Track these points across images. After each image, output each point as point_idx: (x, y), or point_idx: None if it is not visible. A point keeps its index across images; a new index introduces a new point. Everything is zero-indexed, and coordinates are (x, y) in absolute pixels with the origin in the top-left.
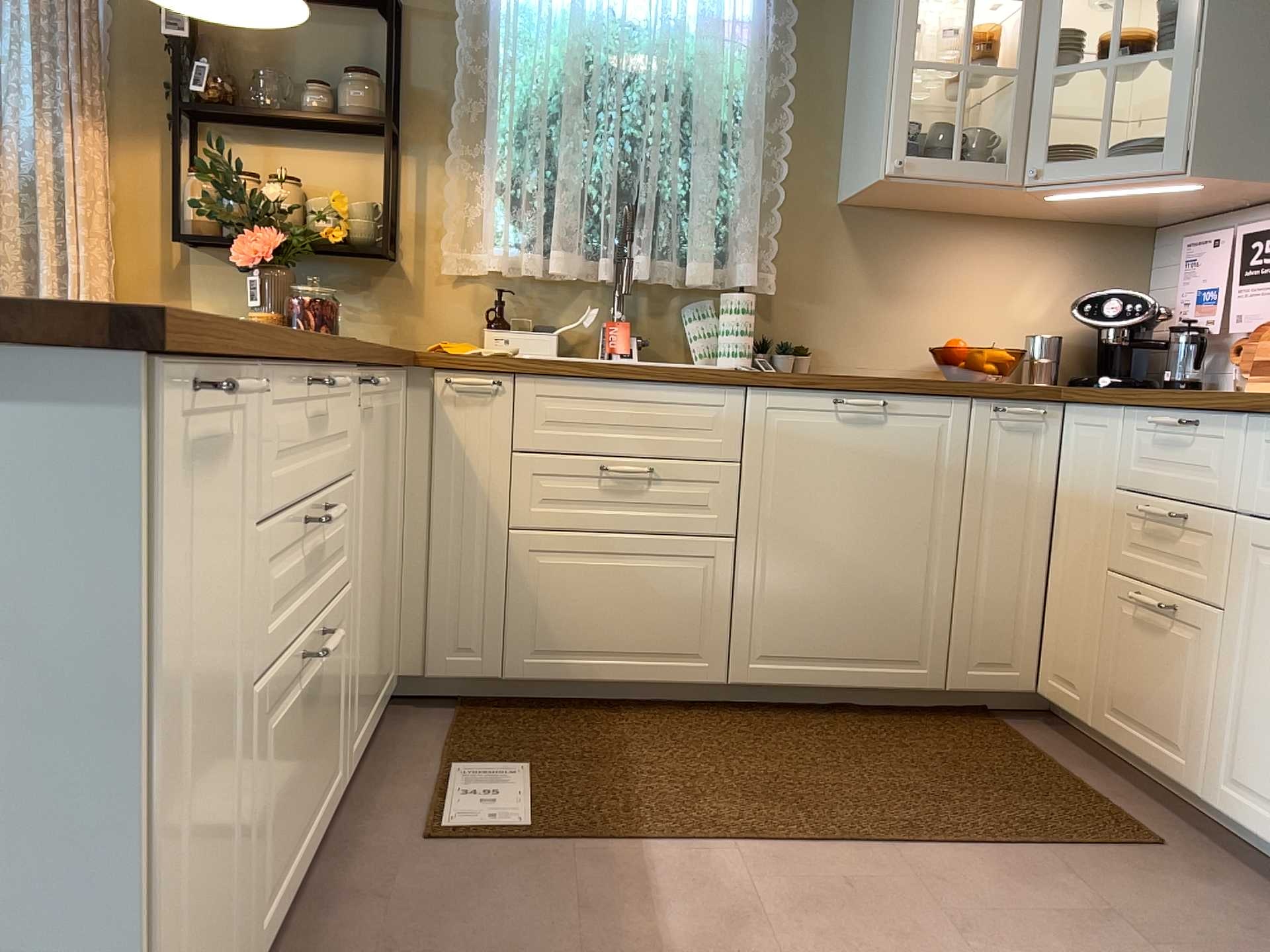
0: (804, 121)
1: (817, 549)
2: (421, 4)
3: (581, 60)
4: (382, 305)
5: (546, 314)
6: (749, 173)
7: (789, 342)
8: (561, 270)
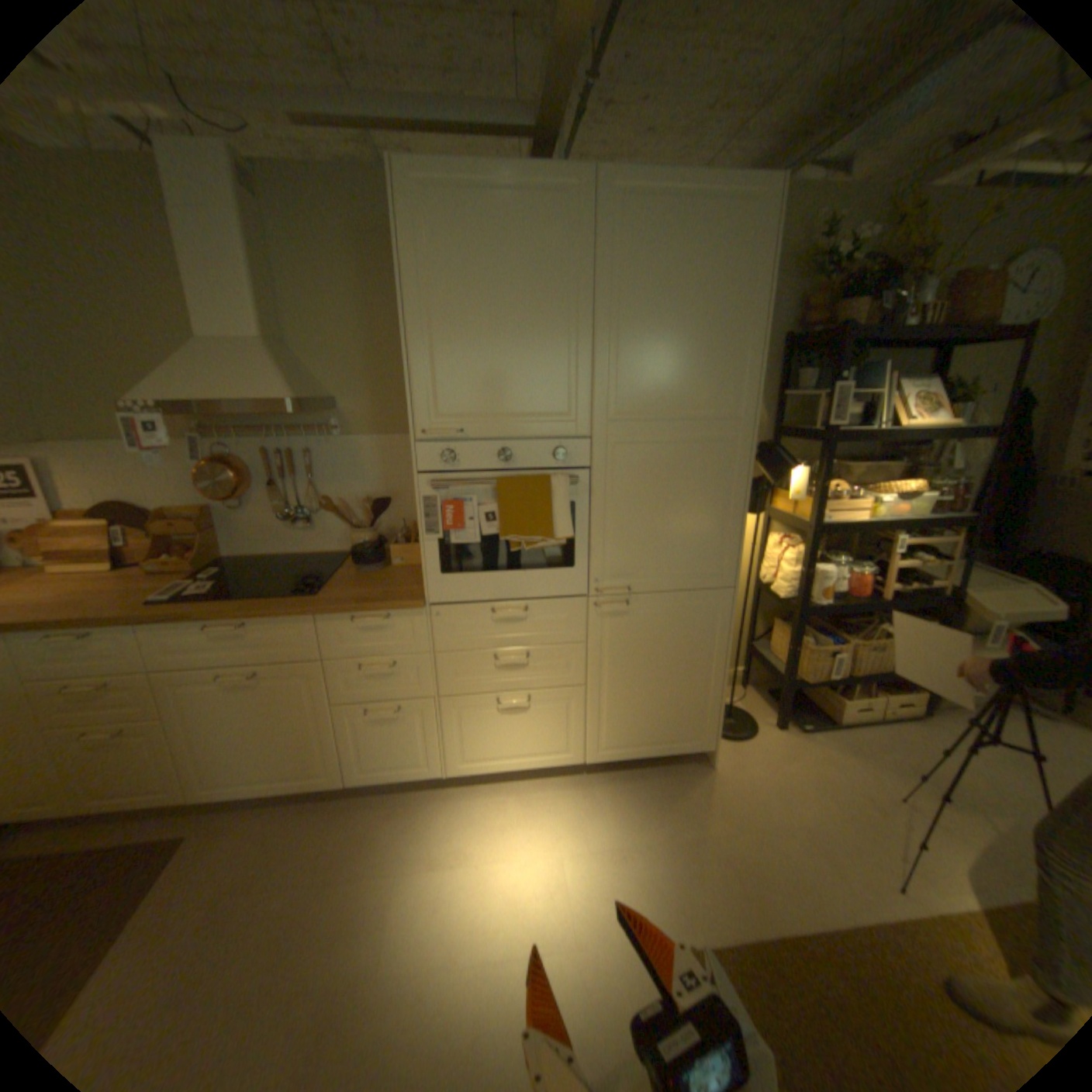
0: None
1: None
2: None
3: None
4: None
5: None
6: None
7: None
8: None
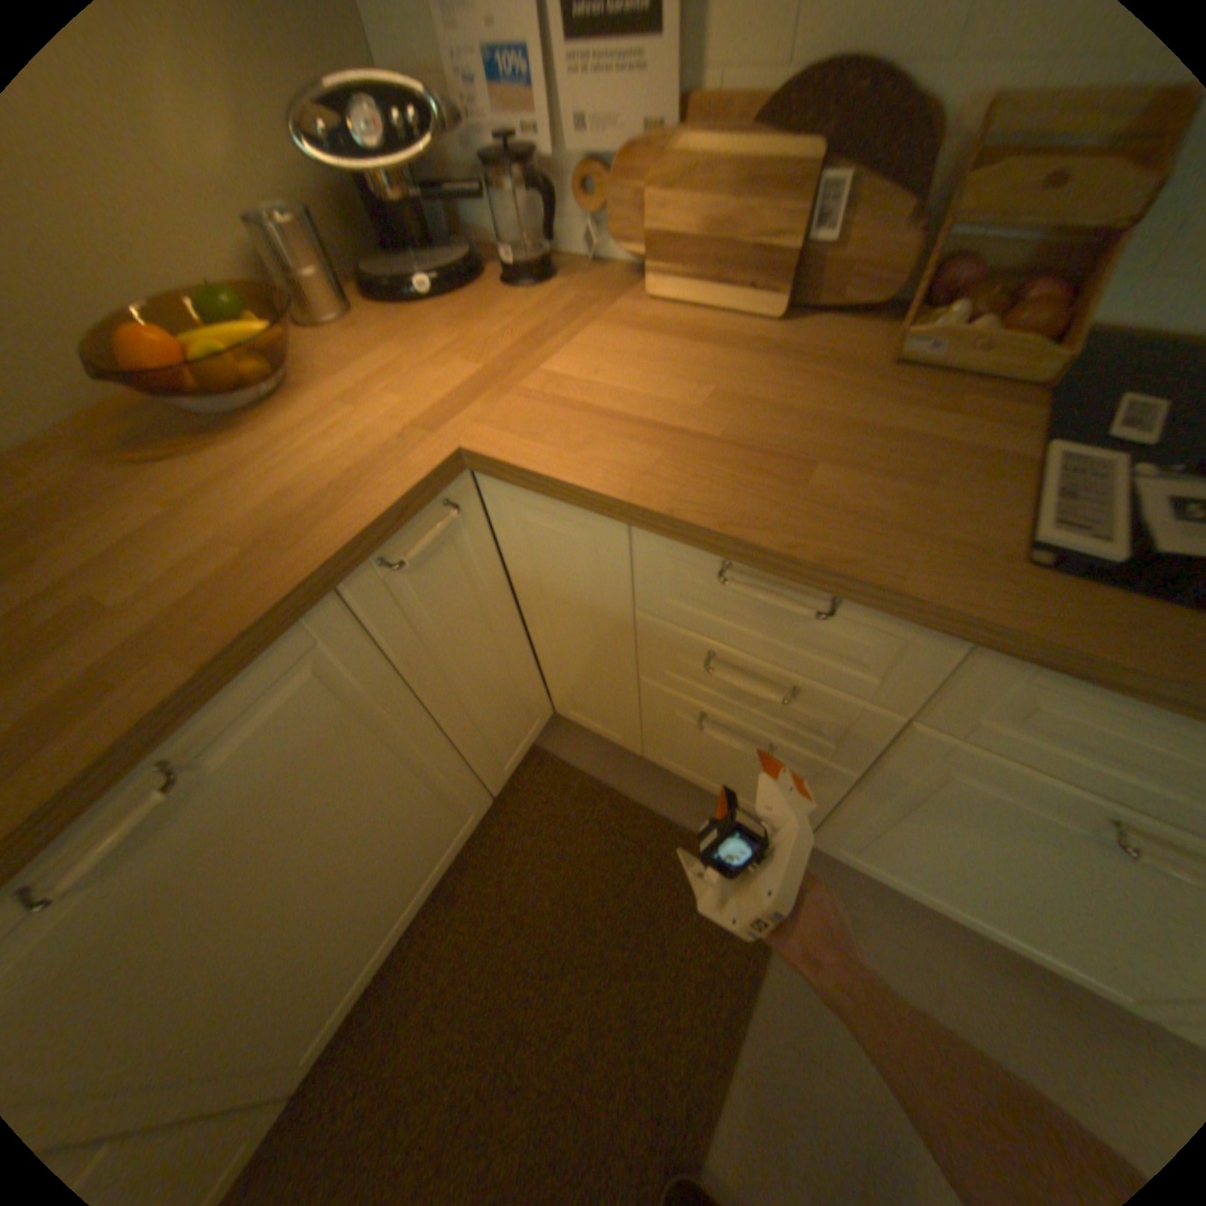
0: None
1: (268, 959)
2: None
3: None
4: None
5: None
6: None
7: None
8: None
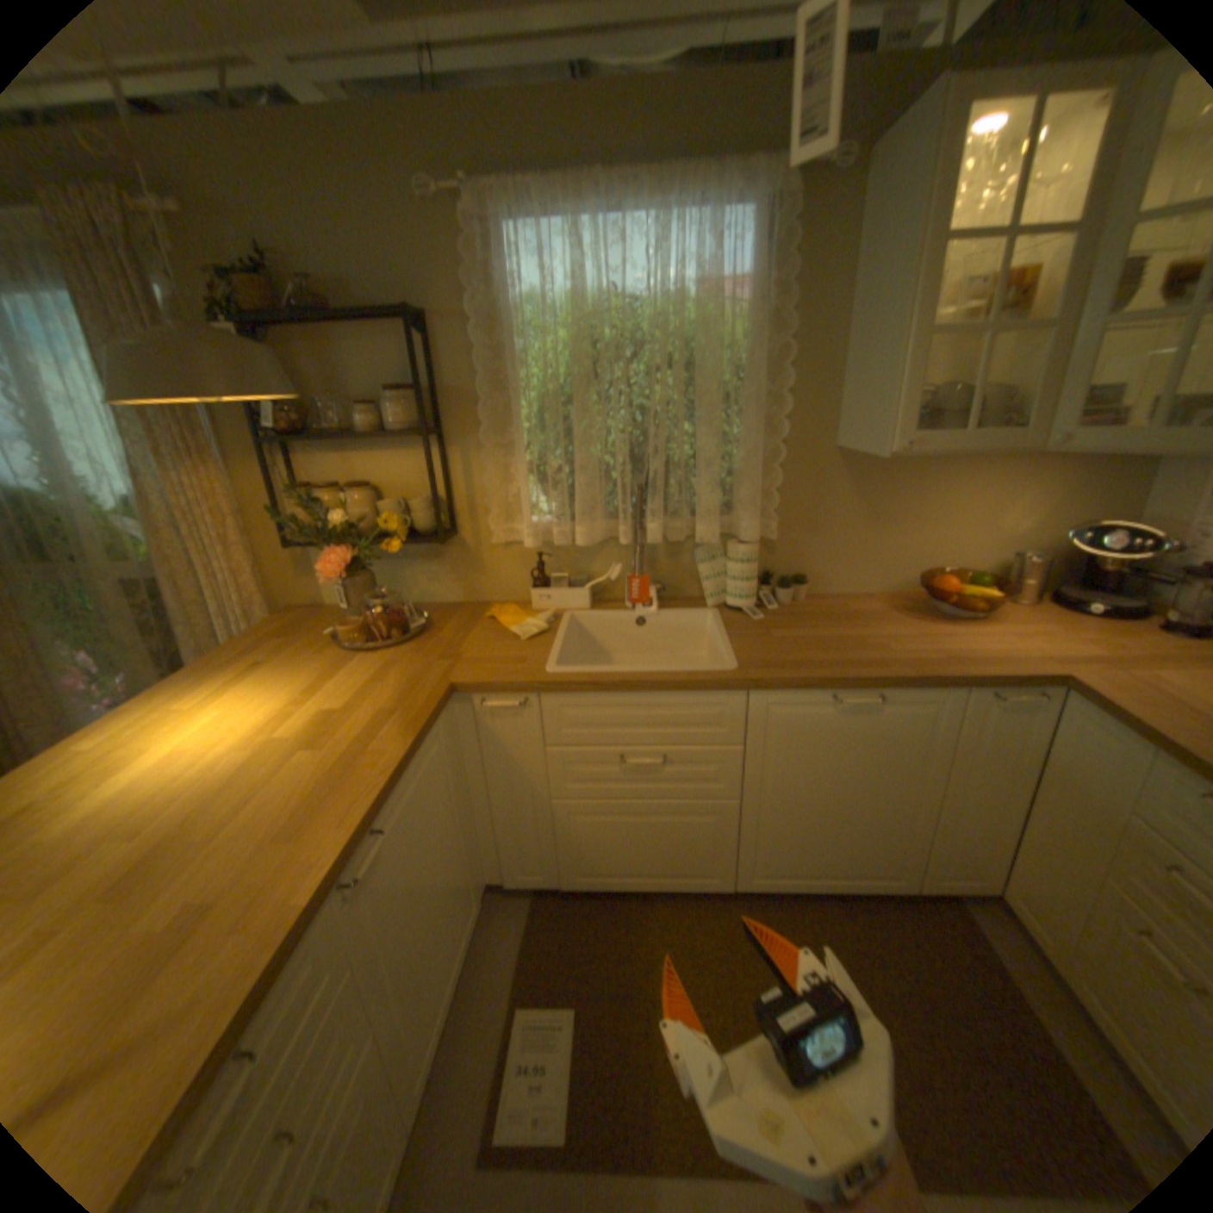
0: (805, 369)
1: (811, 806)
2: (437, 303)
3: (585, 343)
4: (450, 568)
5: (580, 564)
6: (750, 438)
7: (787, 570)
8: (585, 544)
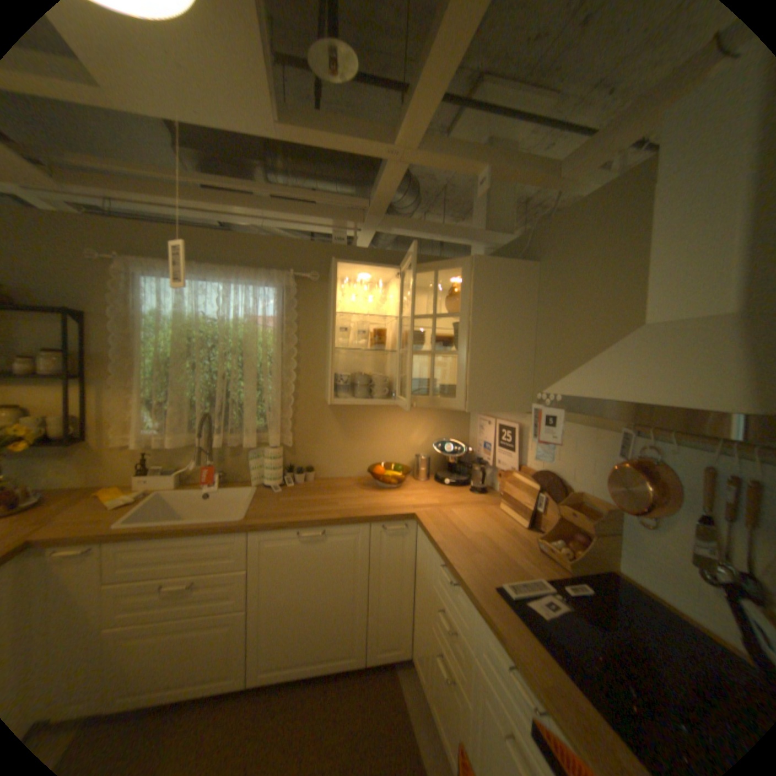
0: (306, 361)
1: (291, 609)
2: (94, 309)
3: (182, 339)
4: (77, 463)
5: (174, 461)
6: (273, 392)
7: (304, 464)
8: (171, 447)
